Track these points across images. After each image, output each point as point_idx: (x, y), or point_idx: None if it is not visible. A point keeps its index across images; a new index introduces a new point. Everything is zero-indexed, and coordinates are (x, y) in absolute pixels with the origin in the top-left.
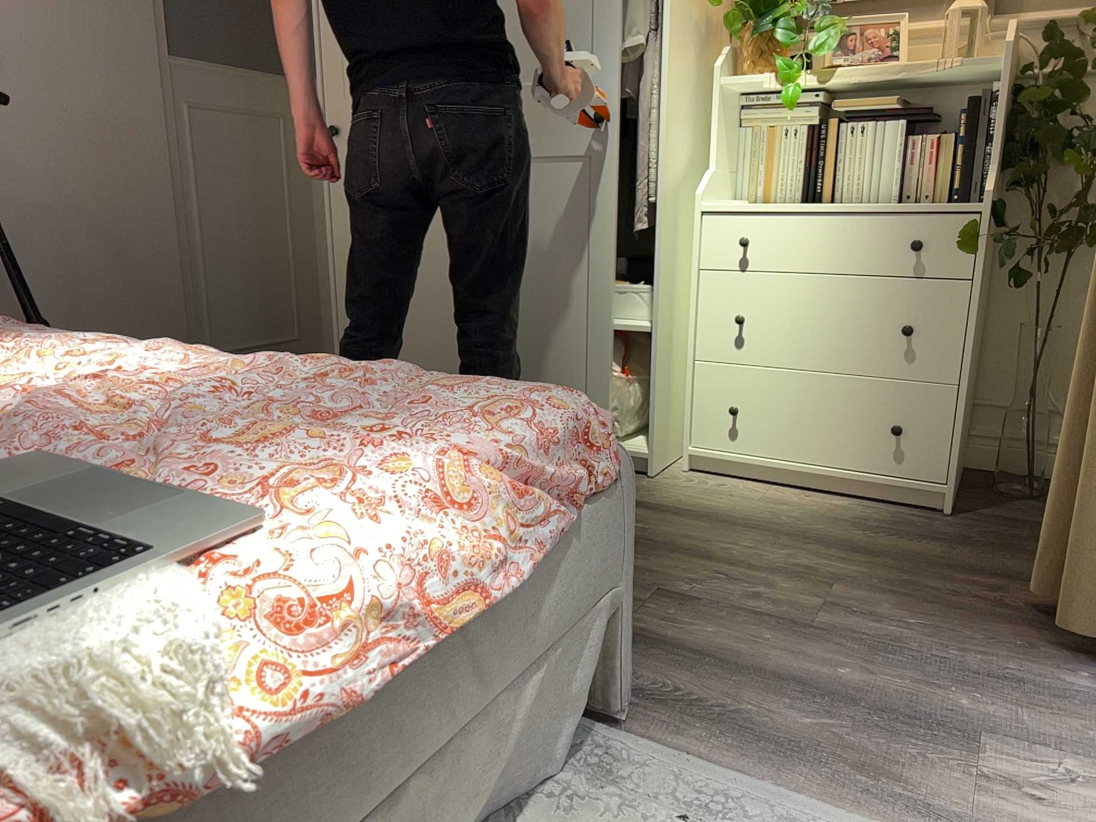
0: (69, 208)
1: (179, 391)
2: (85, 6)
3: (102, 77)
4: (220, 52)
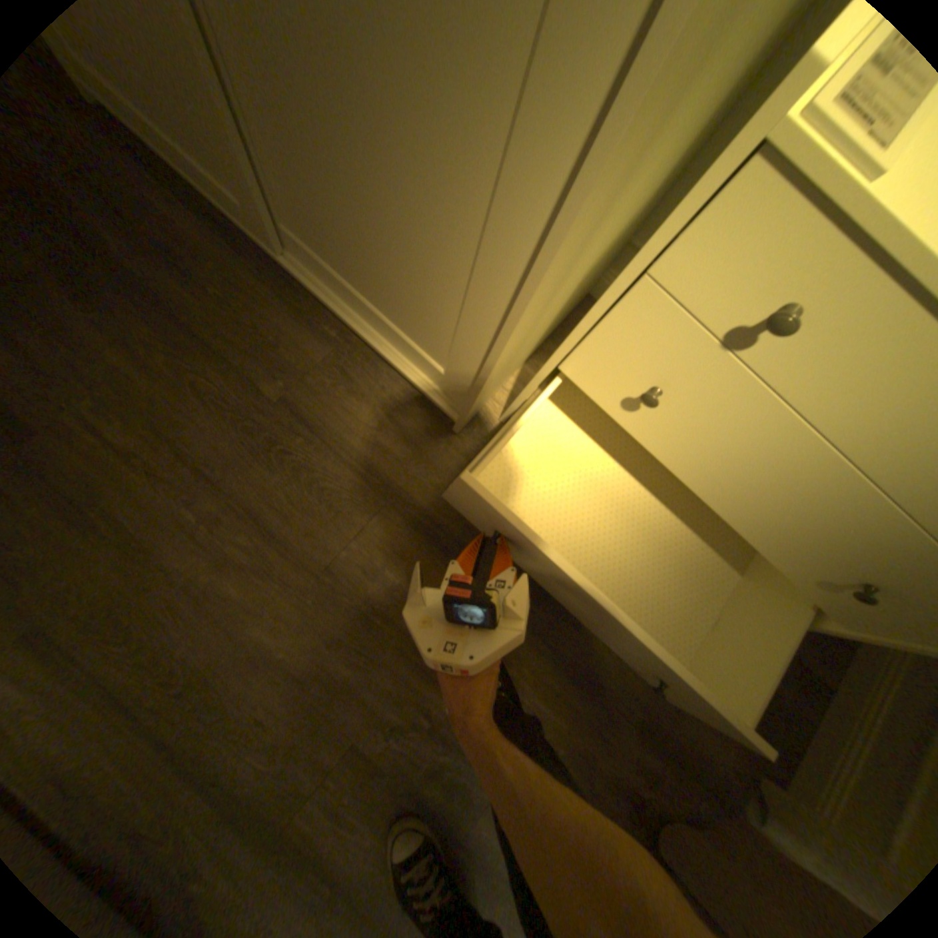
0: None
1: None
2: None
3: None
4: None
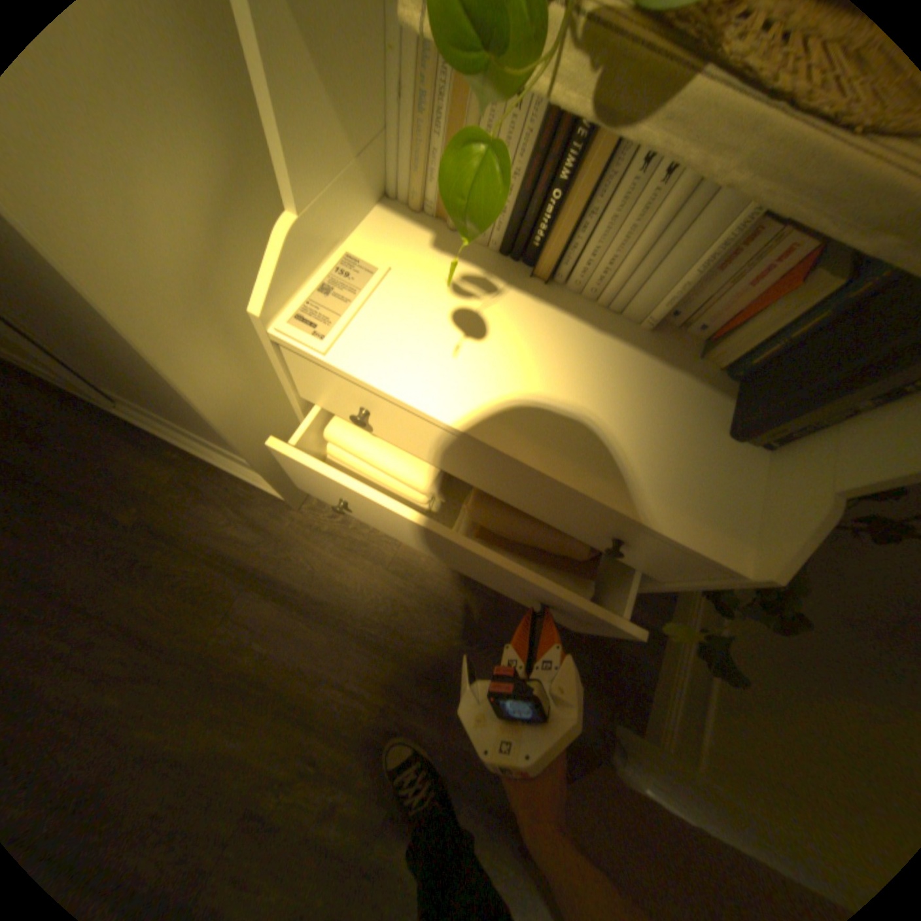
0: None
1: None
2: None
3: None
4: None
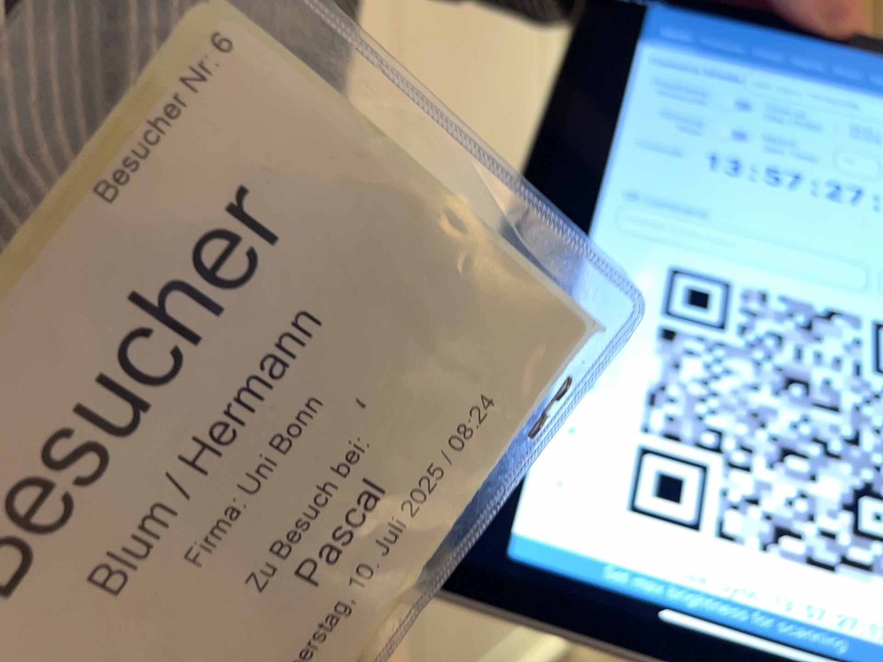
0: None
1: None
2: None
3: None
4: None
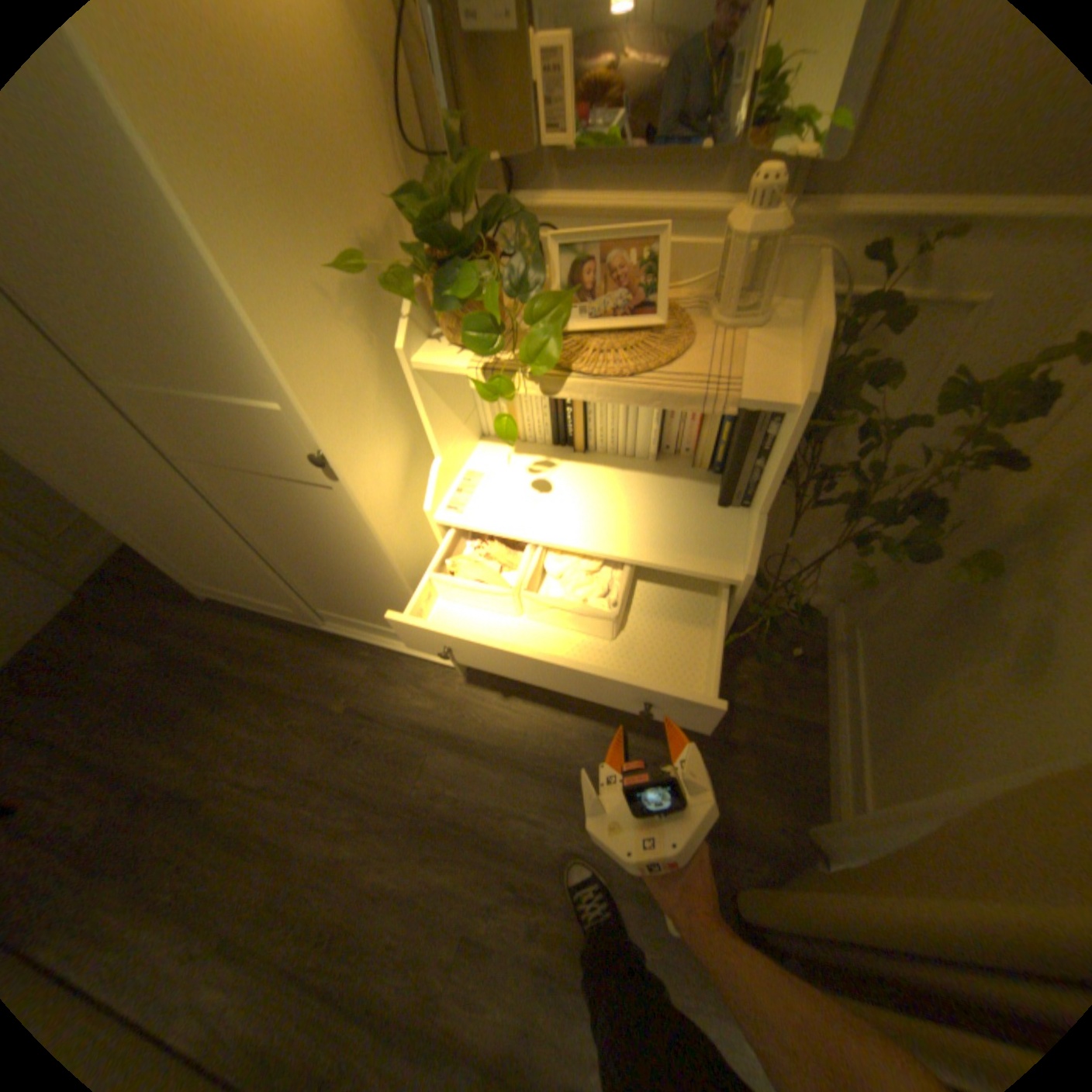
0: None
1: None
2: None
3: None
4: None
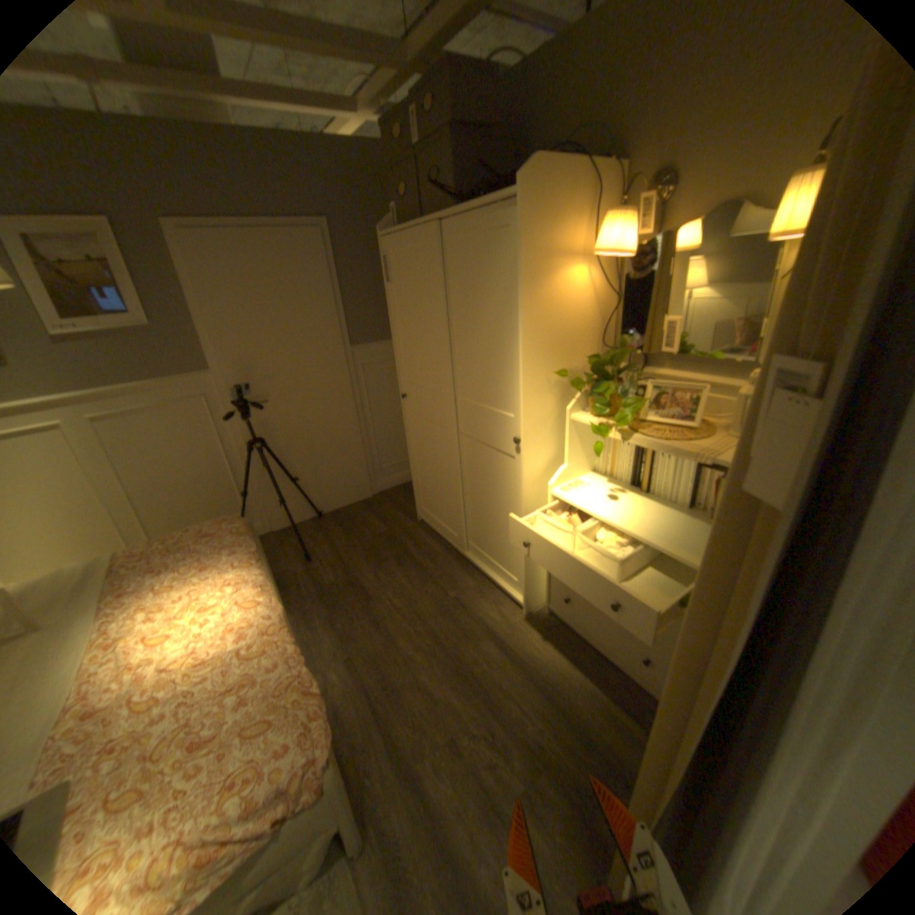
0: (307, 427)
1: (186, 682)
2: (306, 340)
3: (316, 368)
4: (375, 336)
